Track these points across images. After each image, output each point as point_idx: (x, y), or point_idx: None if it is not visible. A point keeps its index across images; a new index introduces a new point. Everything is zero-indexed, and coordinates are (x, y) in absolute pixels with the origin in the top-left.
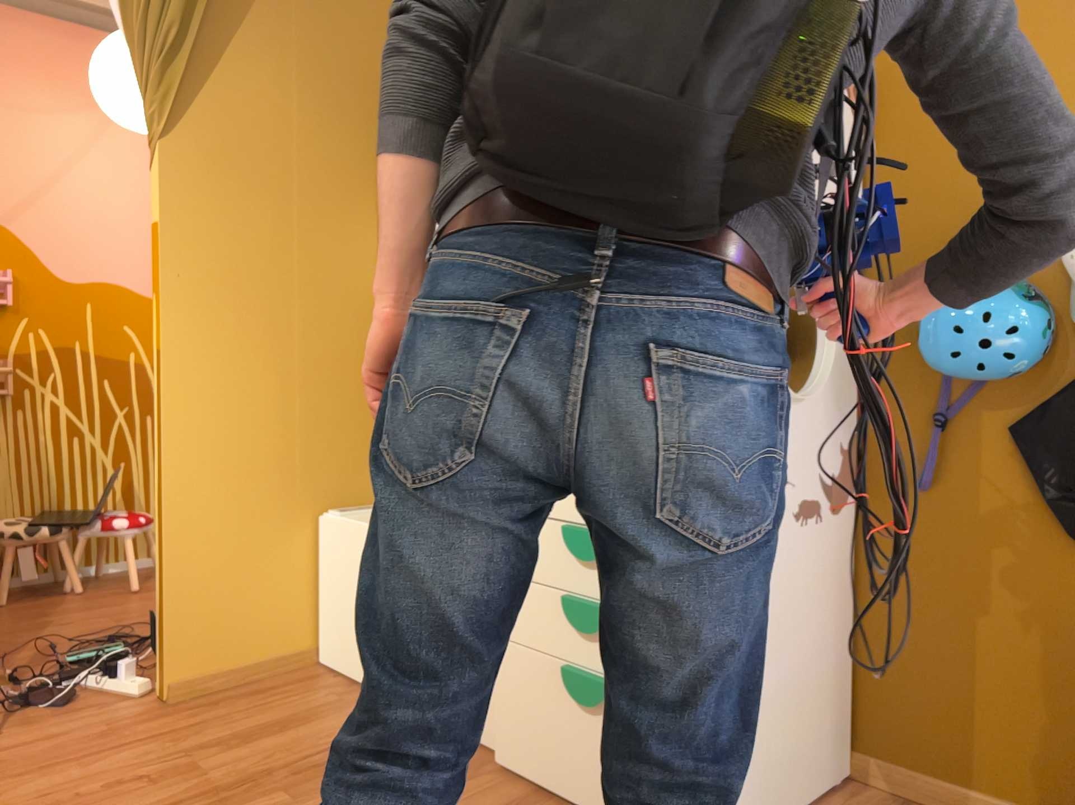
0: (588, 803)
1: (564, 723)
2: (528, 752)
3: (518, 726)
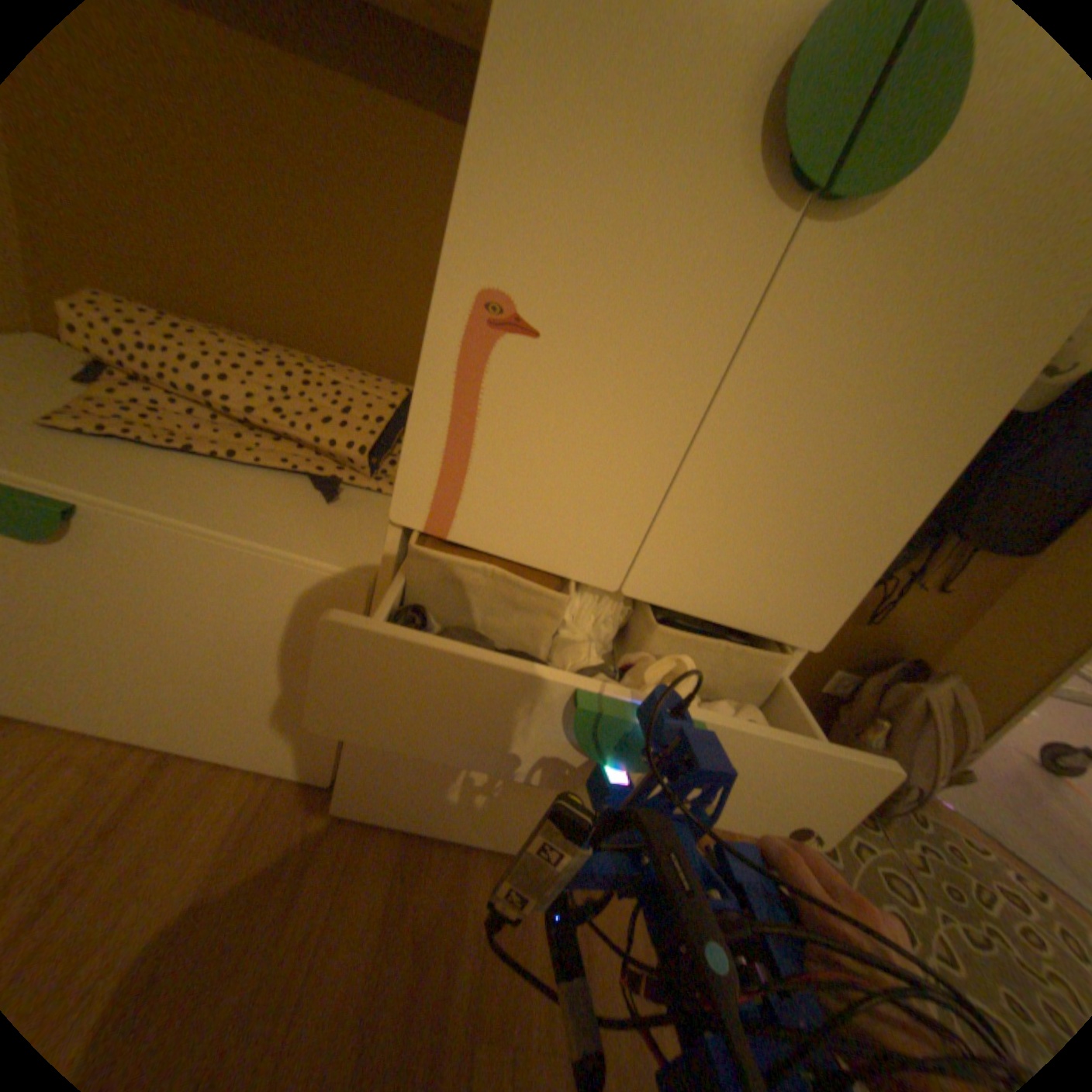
0: (495, 842)
1: (478, 784)
2: (402, 805)
3: (388, 783)
